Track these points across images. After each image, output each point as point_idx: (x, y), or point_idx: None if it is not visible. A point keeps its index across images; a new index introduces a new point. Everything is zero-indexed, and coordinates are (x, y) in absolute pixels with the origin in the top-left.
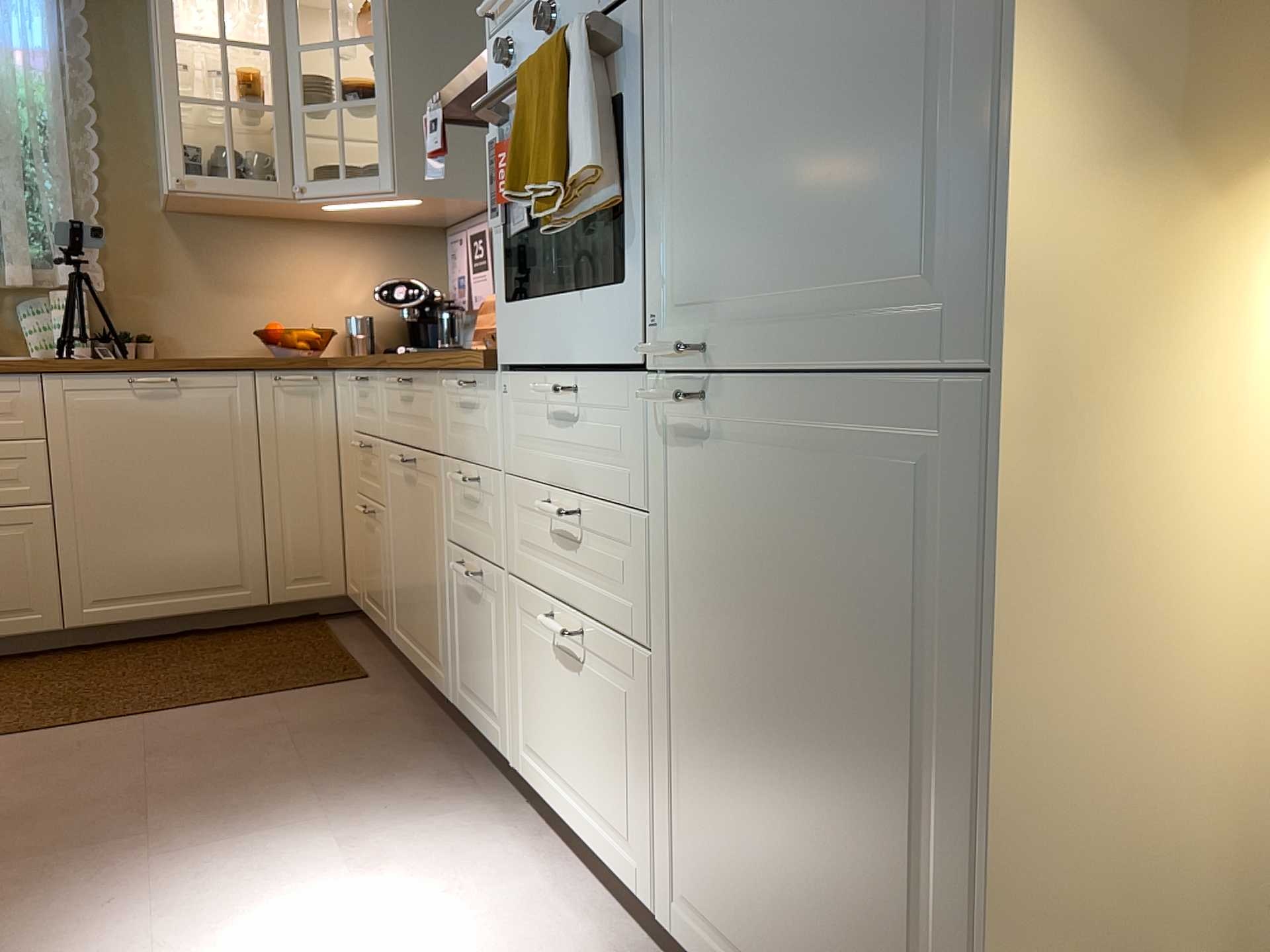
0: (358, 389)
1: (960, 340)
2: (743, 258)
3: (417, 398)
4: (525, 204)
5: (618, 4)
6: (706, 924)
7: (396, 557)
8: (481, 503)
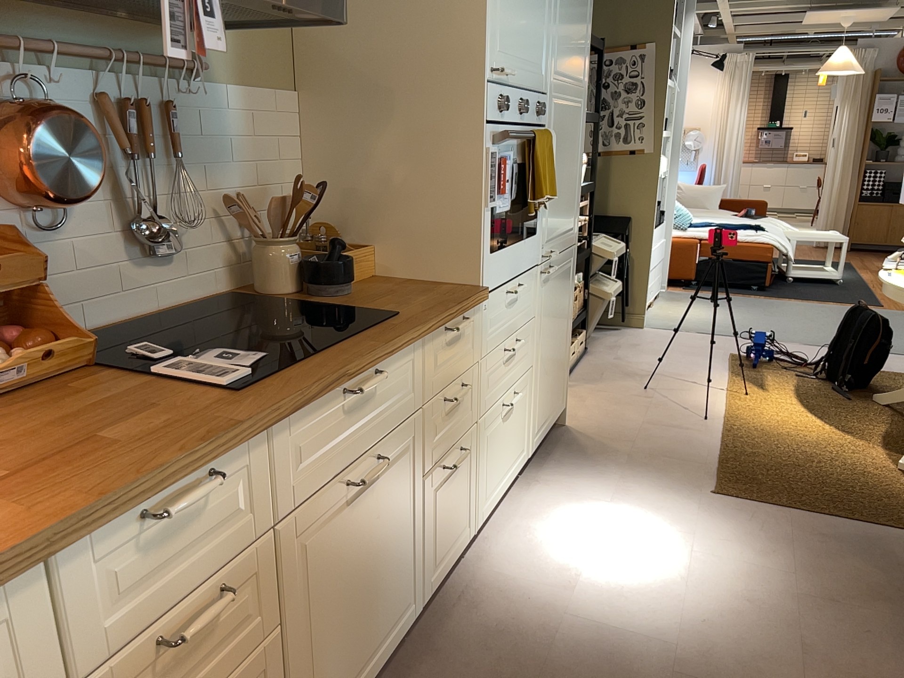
0: (117, 555)
1: (574, 238)
2: (557, 223)
3: (380, 386)
4: (507, 197)
5: (539, 125)
6: (539, 429)
7: (318, 639)
8: (460, 400)
